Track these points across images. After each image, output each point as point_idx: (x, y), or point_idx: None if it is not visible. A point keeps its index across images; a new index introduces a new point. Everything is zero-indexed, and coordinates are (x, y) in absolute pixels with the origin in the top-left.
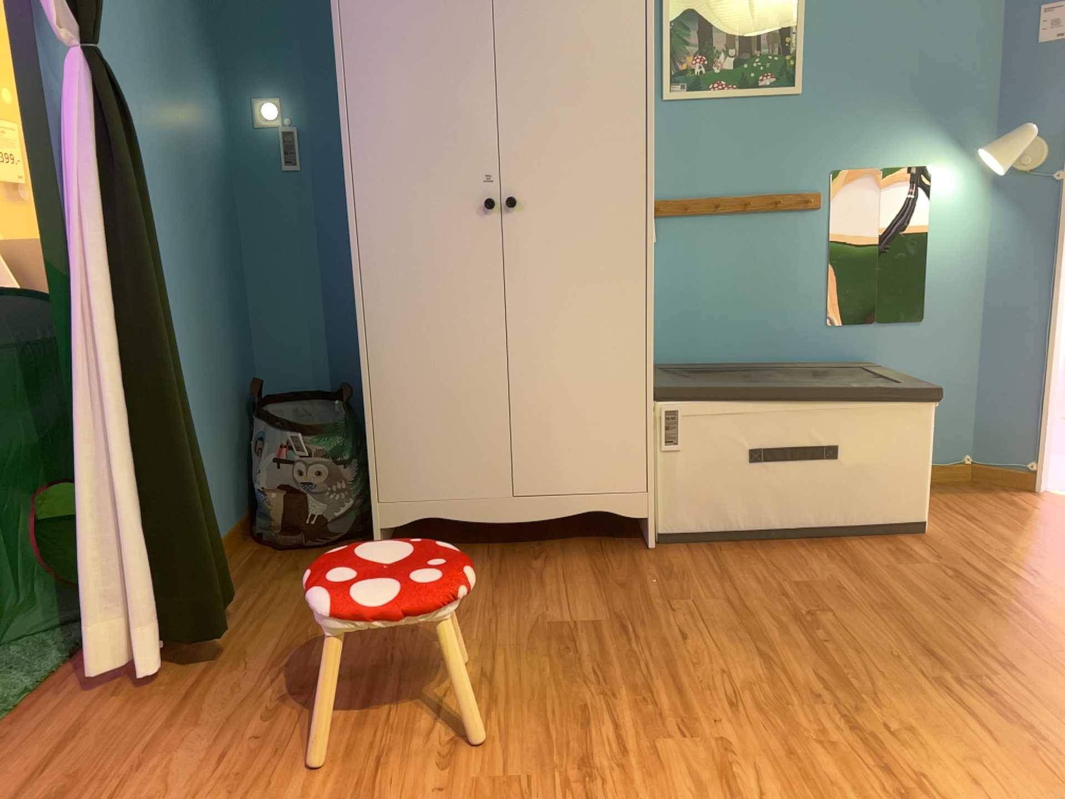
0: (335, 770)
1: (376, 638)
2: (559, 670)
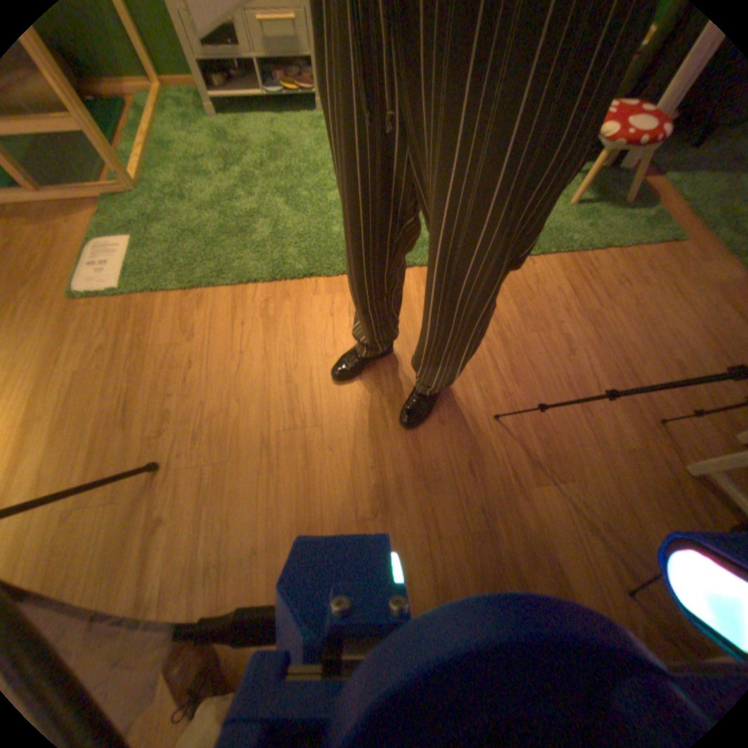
0: (606, 332)
1: (676, 450)
2: (536, 421)
